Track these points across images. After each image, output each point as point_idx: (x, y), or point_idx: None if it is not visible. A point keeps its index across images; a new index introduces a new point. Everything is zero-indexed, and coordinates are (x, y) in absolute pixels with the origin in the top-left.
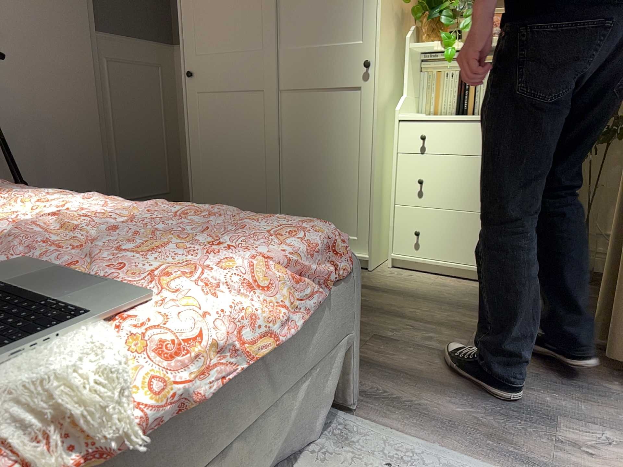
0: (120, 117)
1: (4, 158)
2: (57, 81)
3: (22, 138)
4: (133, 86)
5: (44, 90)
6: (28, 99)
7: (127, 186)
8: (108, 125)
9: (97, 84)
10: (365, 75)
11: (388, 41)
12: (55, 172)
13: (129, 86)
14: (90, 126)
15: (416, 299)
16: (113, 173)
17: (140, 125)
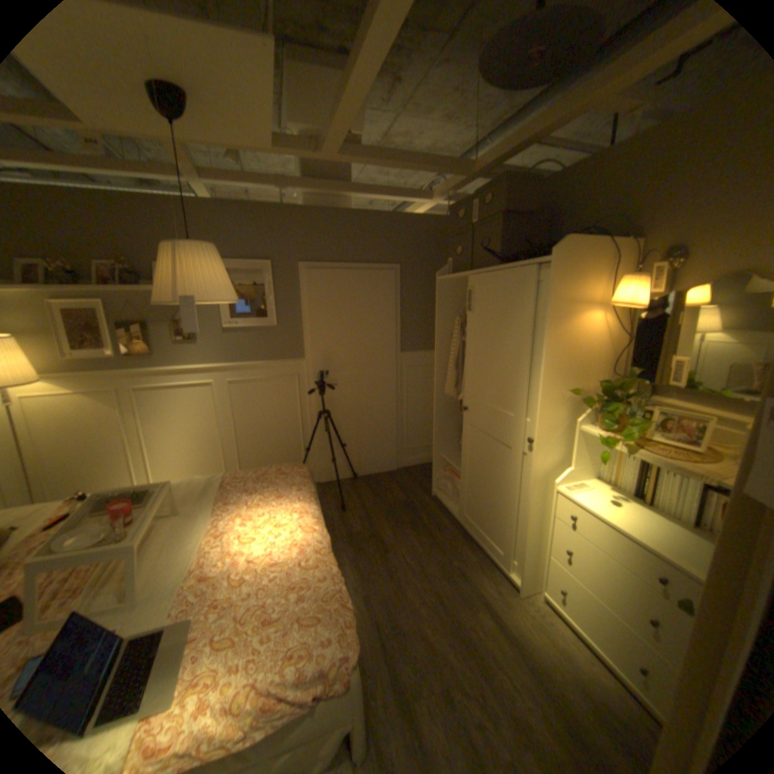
0: (410, 399)
1: (338, 429)
2: (371, 385)
3: (348, 417)
4: (421, 380)
5: (363, 391)
6: (354, 397)
7: (410, 440)
8: (402, 405)
9: (396, 382)
10: (530, 447)
11: (555, 424)
12: (364, 435)
13: (419, 380)
14: (388, 408)
15: (525, 662)
16: (401, 433)
17: (424, 403)
